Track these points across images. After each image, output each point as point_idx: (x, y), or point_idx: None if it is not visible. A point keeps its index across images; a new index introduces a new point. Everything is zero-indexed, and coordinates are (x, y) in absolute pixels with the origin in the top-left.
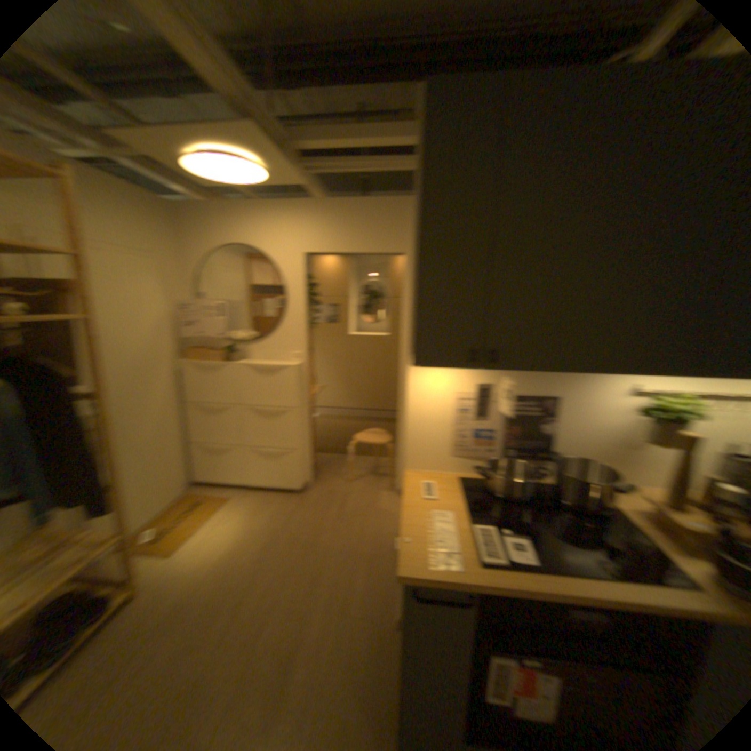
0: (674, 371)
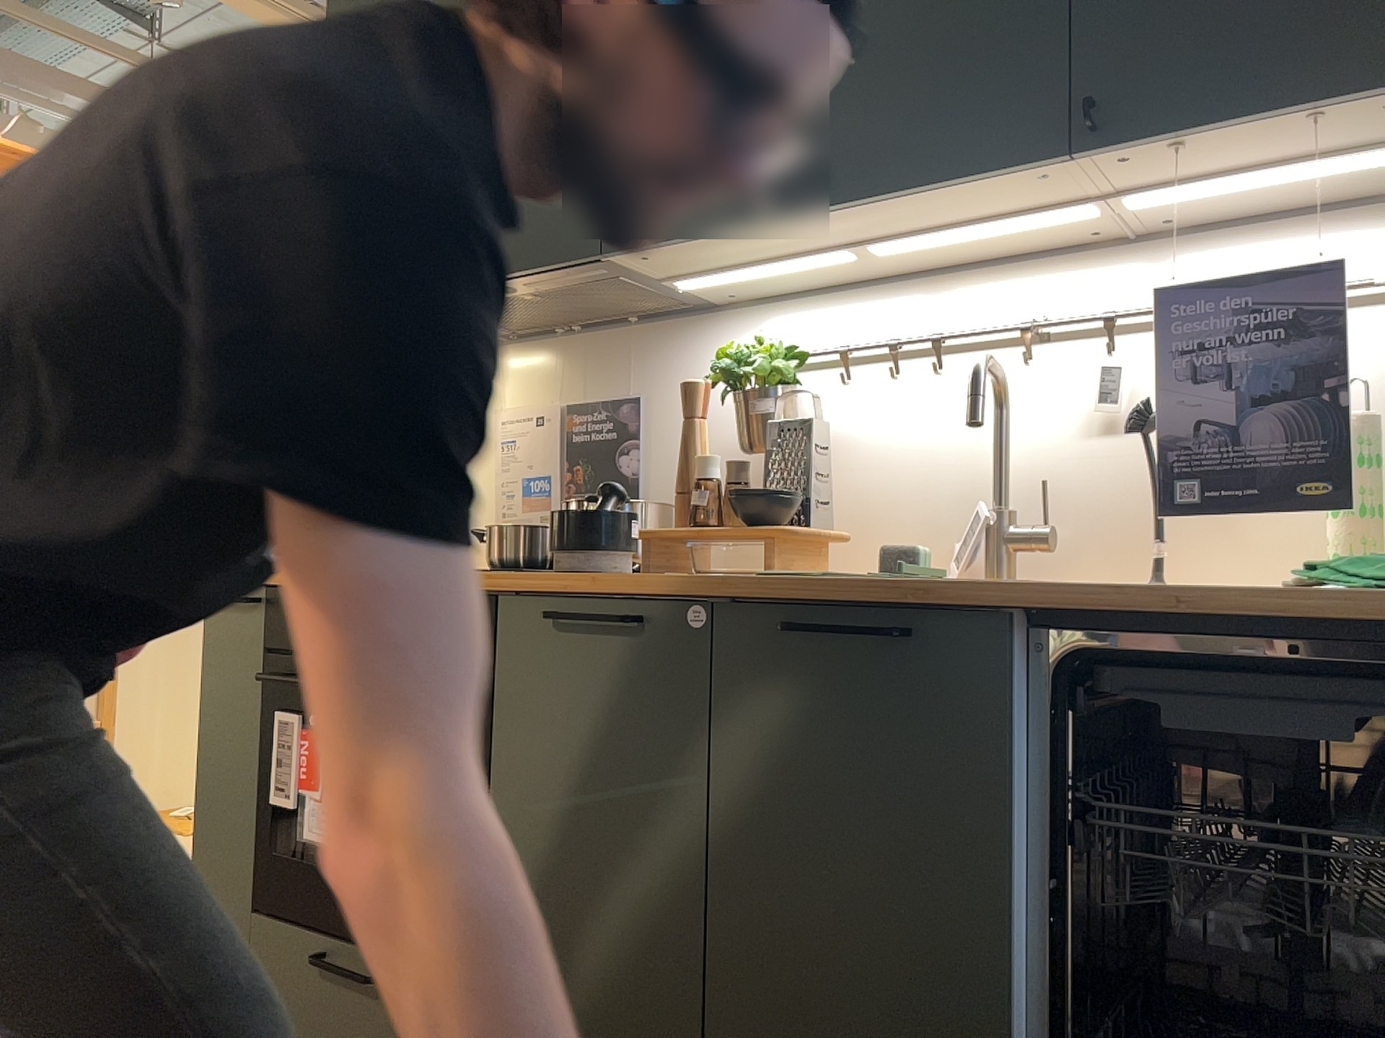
0: (611, 262)
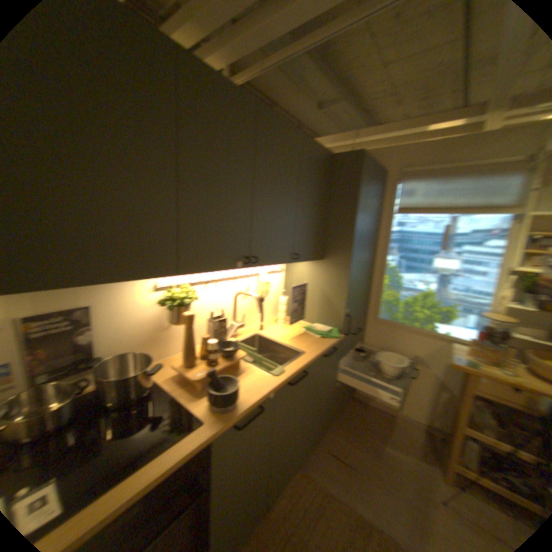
0: (166, 273)
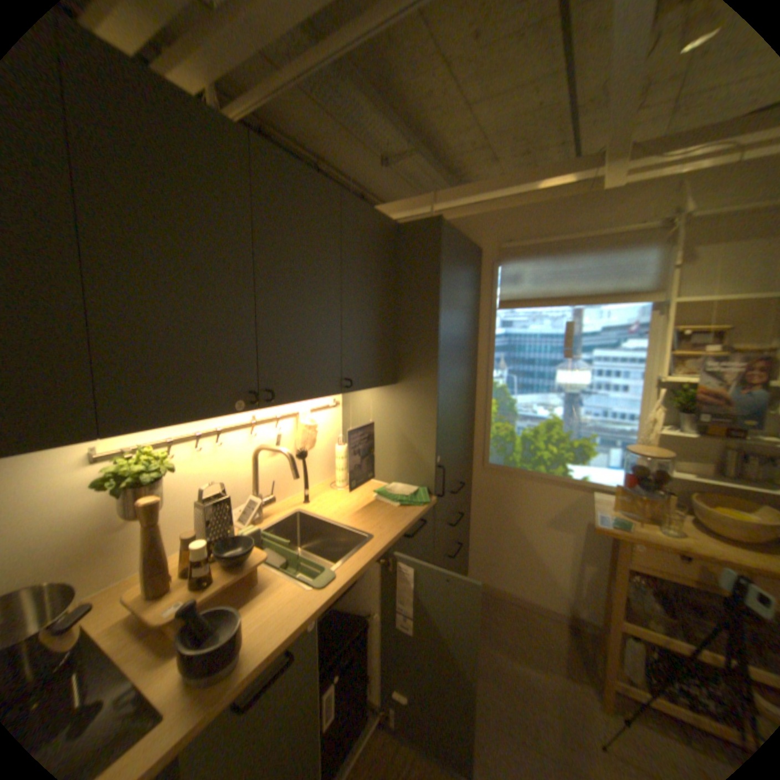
0: (75, 436)
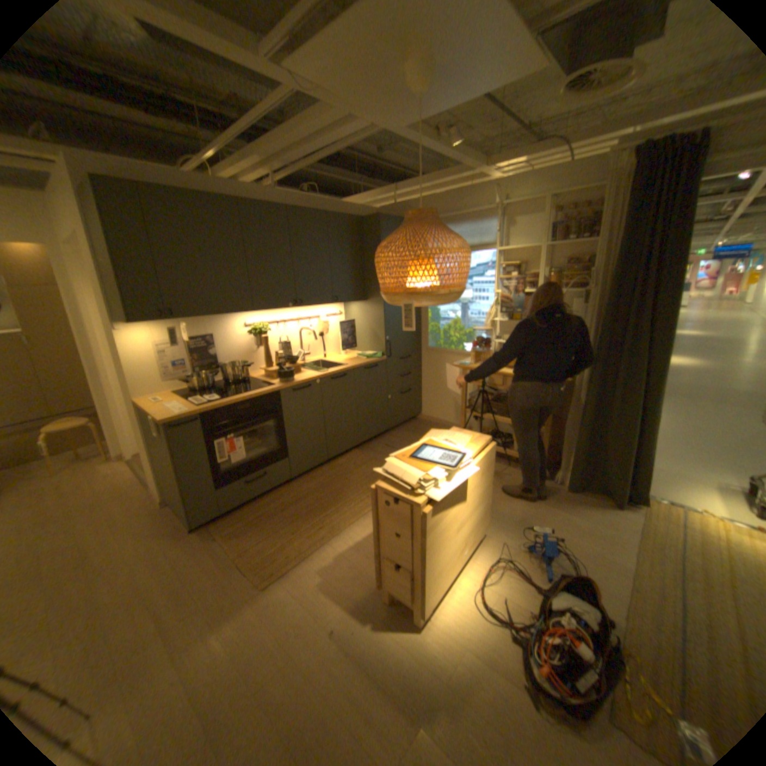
0: (246, 312)
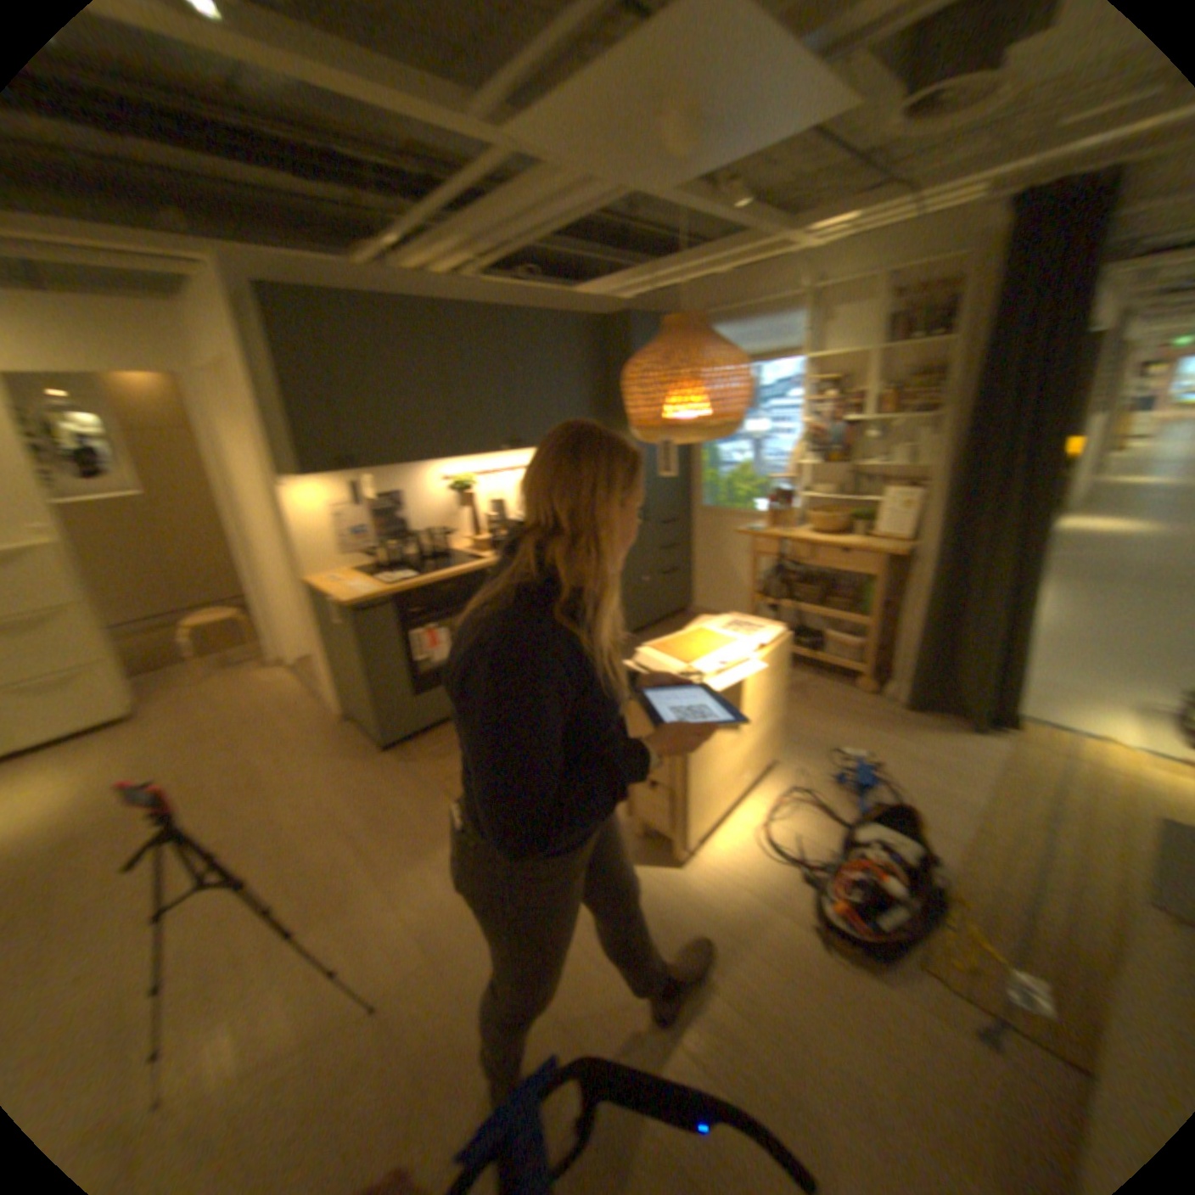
0: (449, 458)
